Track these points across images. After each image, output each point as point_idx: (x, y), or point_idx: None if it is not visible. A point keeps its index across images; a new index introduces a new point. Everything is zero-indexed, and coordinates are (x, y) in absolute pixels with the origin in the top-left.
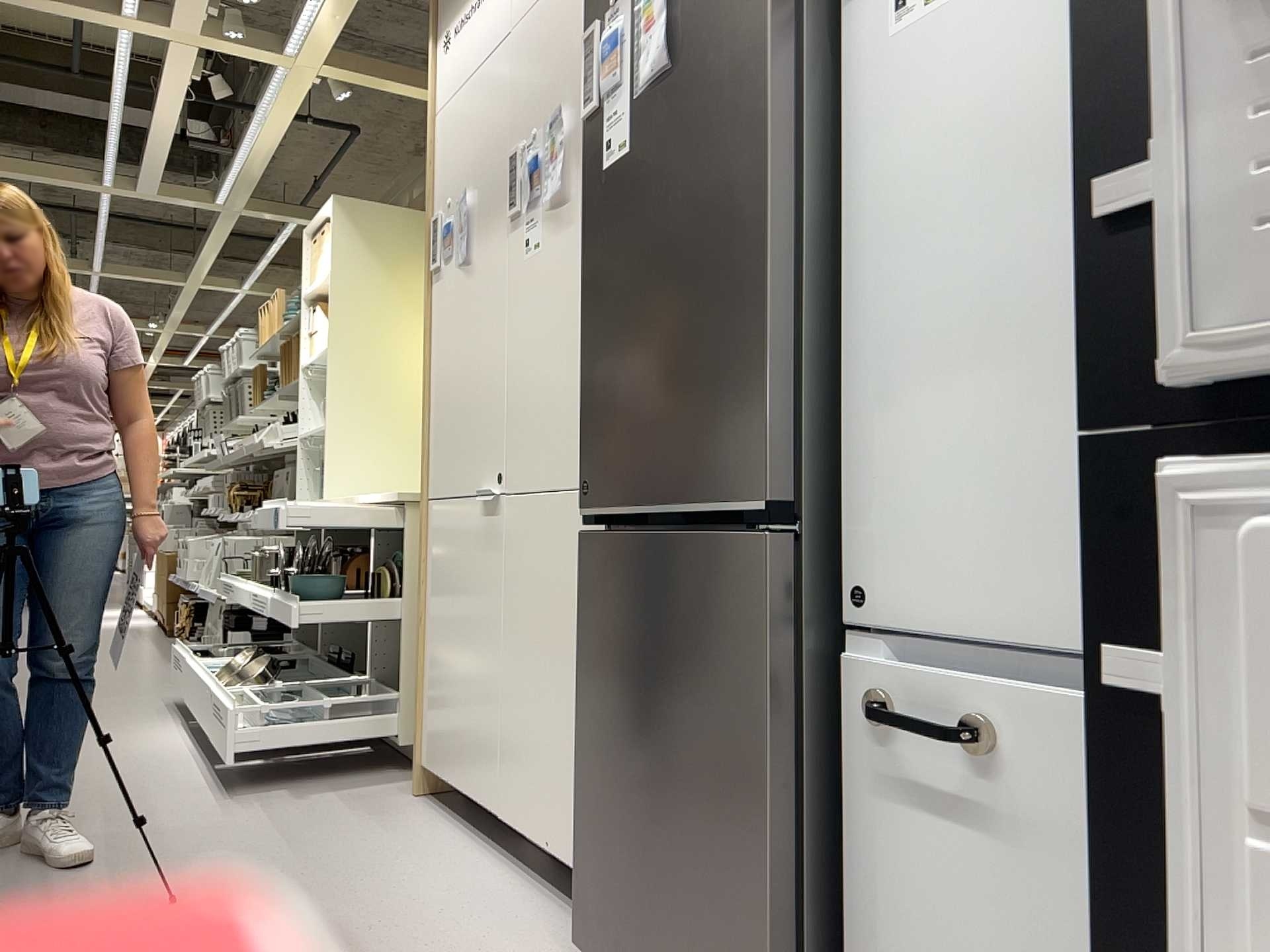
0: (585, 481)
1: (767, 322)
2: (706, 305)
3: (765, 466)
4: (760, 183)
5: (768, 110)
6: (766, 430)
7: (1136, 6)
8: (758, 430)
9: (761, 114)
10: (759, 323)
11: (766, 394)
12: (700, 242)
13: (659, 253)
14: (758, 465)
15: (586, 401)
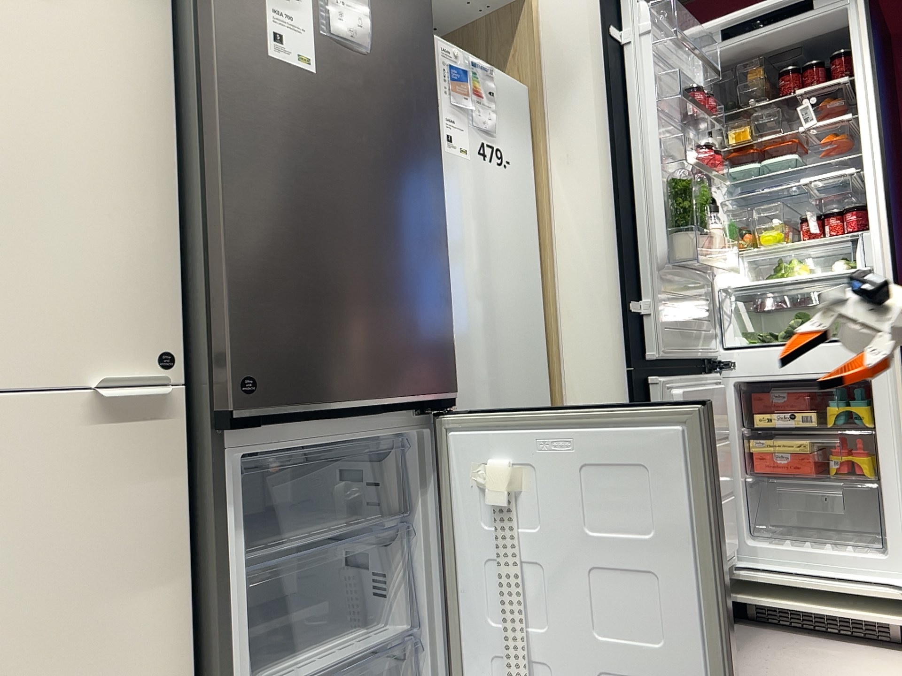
0: (242, 376)
1: (447, 282)
2: (407, 253)
3: (452, 369)
4: (438, 195)
5: (440, 155)
6: (450, 347)
7: (629, 257)
8: (447, 346)
9: (436, 153)
10: (443, 281)
11: (449, 325)
12: (399, 205)
13: (359, 190)
14: (448, 368)
15: (238, 286)
